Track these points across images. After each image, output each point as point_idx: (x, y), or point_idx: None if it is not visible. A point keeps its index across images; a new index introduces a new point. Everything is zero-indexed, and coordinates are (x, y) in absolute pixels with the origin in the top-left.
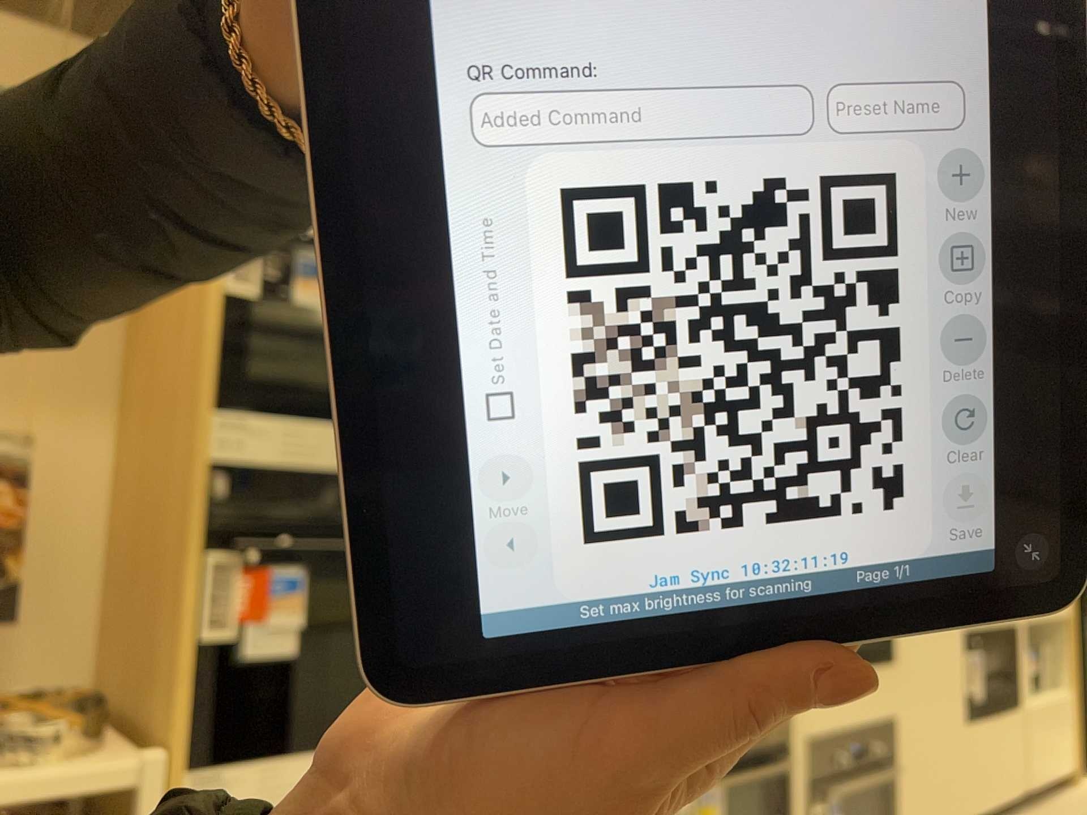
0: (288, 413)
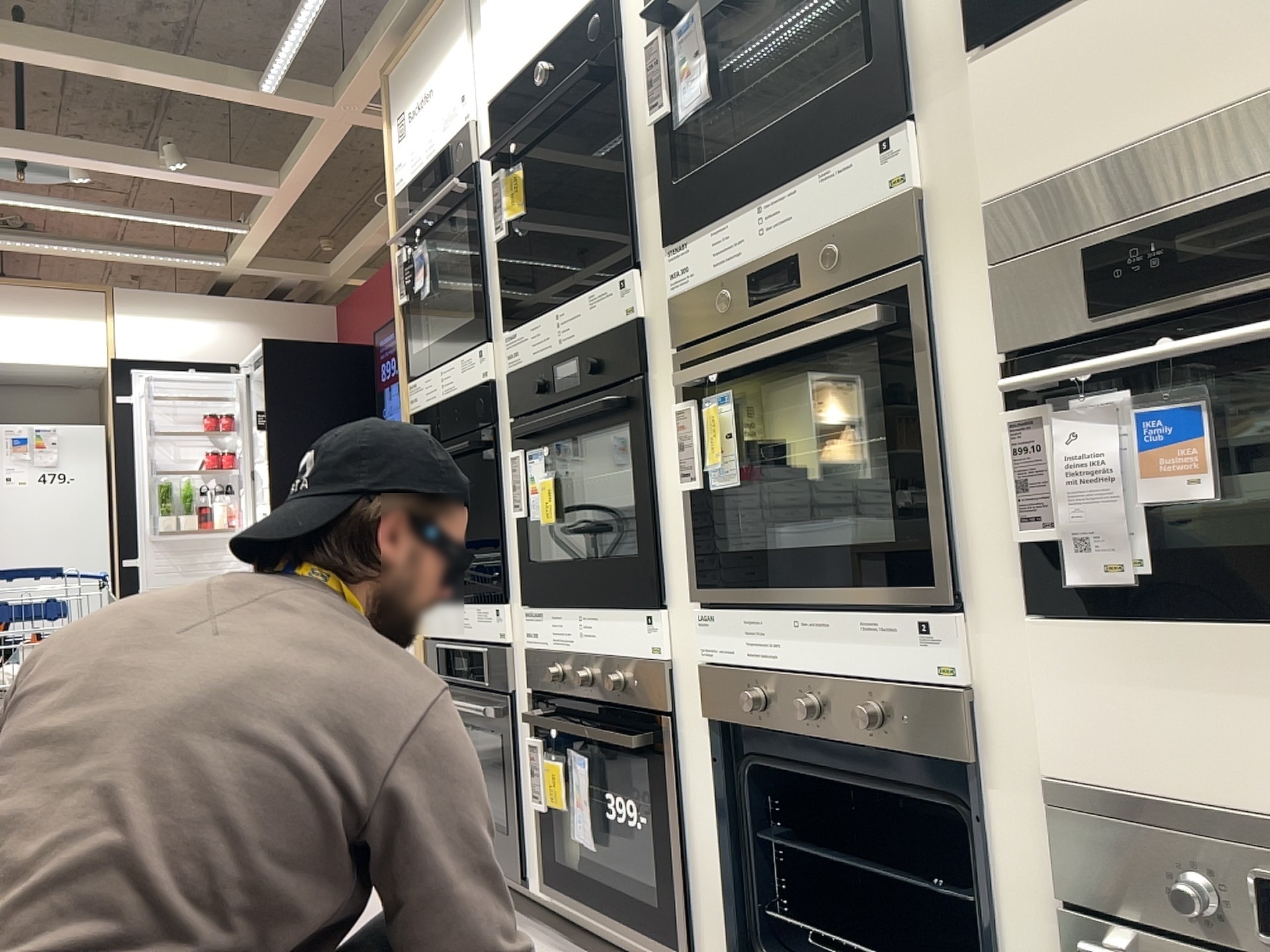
0: (422, 372)
